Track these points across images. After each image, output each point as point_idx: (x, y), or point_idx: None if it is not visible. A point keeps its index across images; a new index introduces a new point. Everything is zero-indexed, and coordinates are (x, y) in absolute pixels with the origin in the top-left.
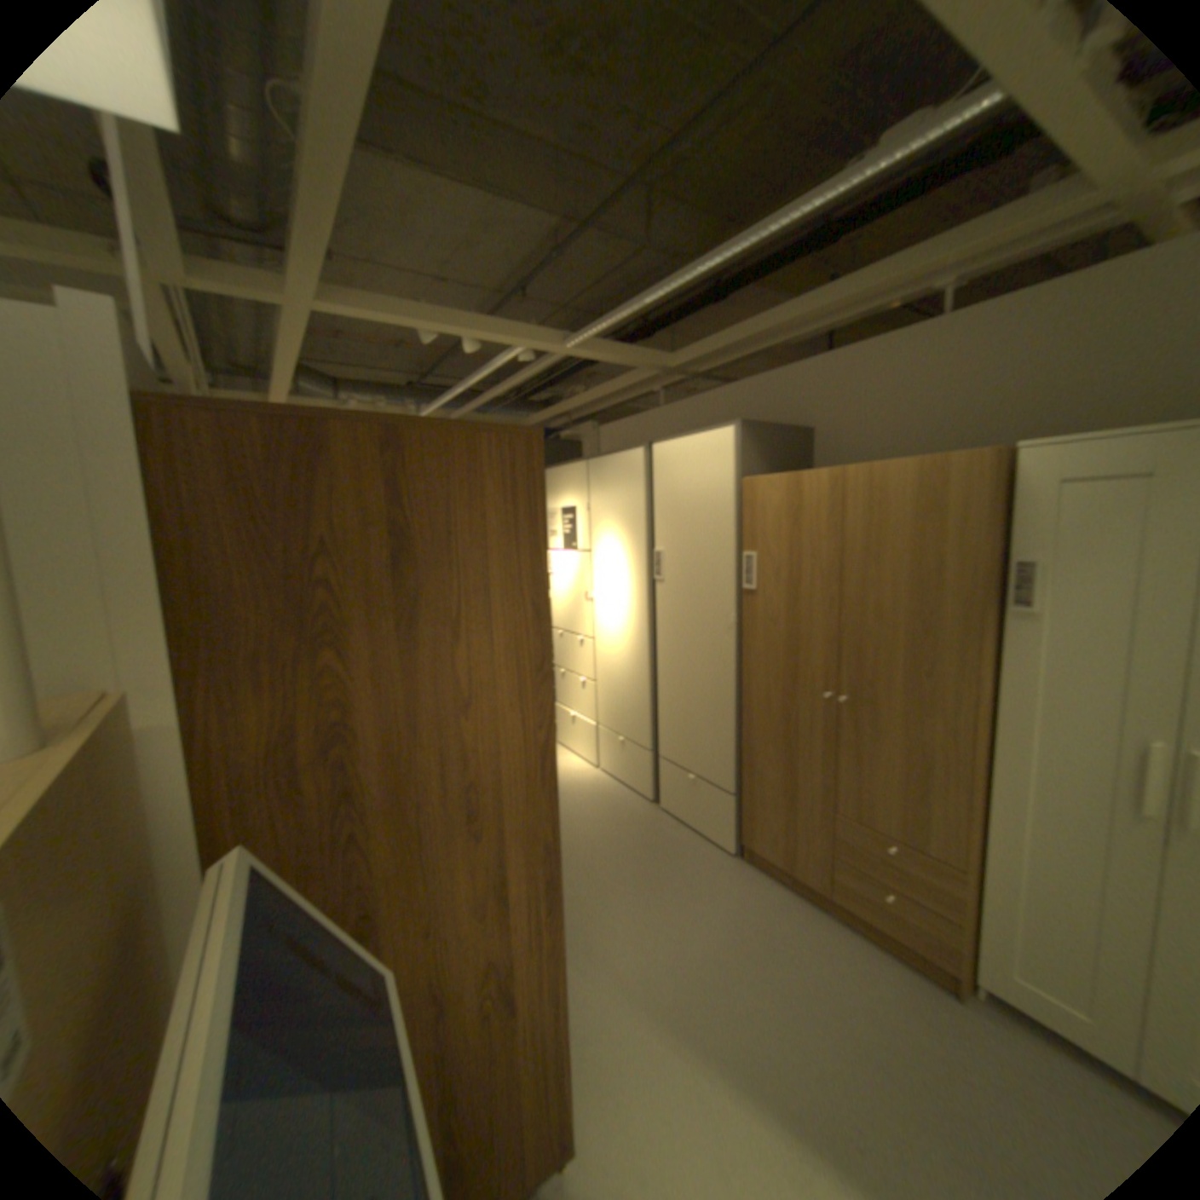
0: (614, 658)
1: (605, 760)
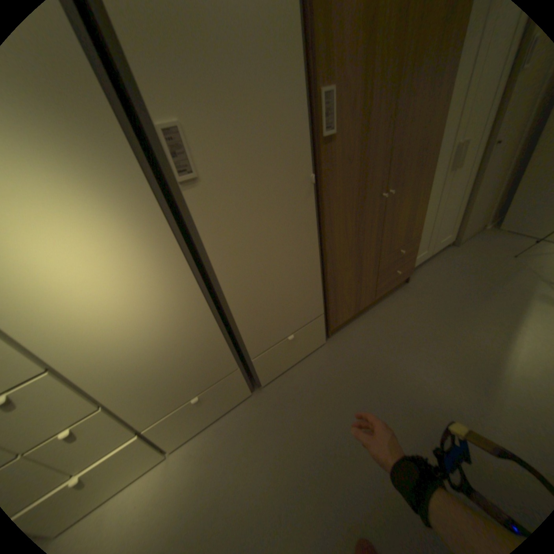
0: (125, 350)
1: (172, 442)
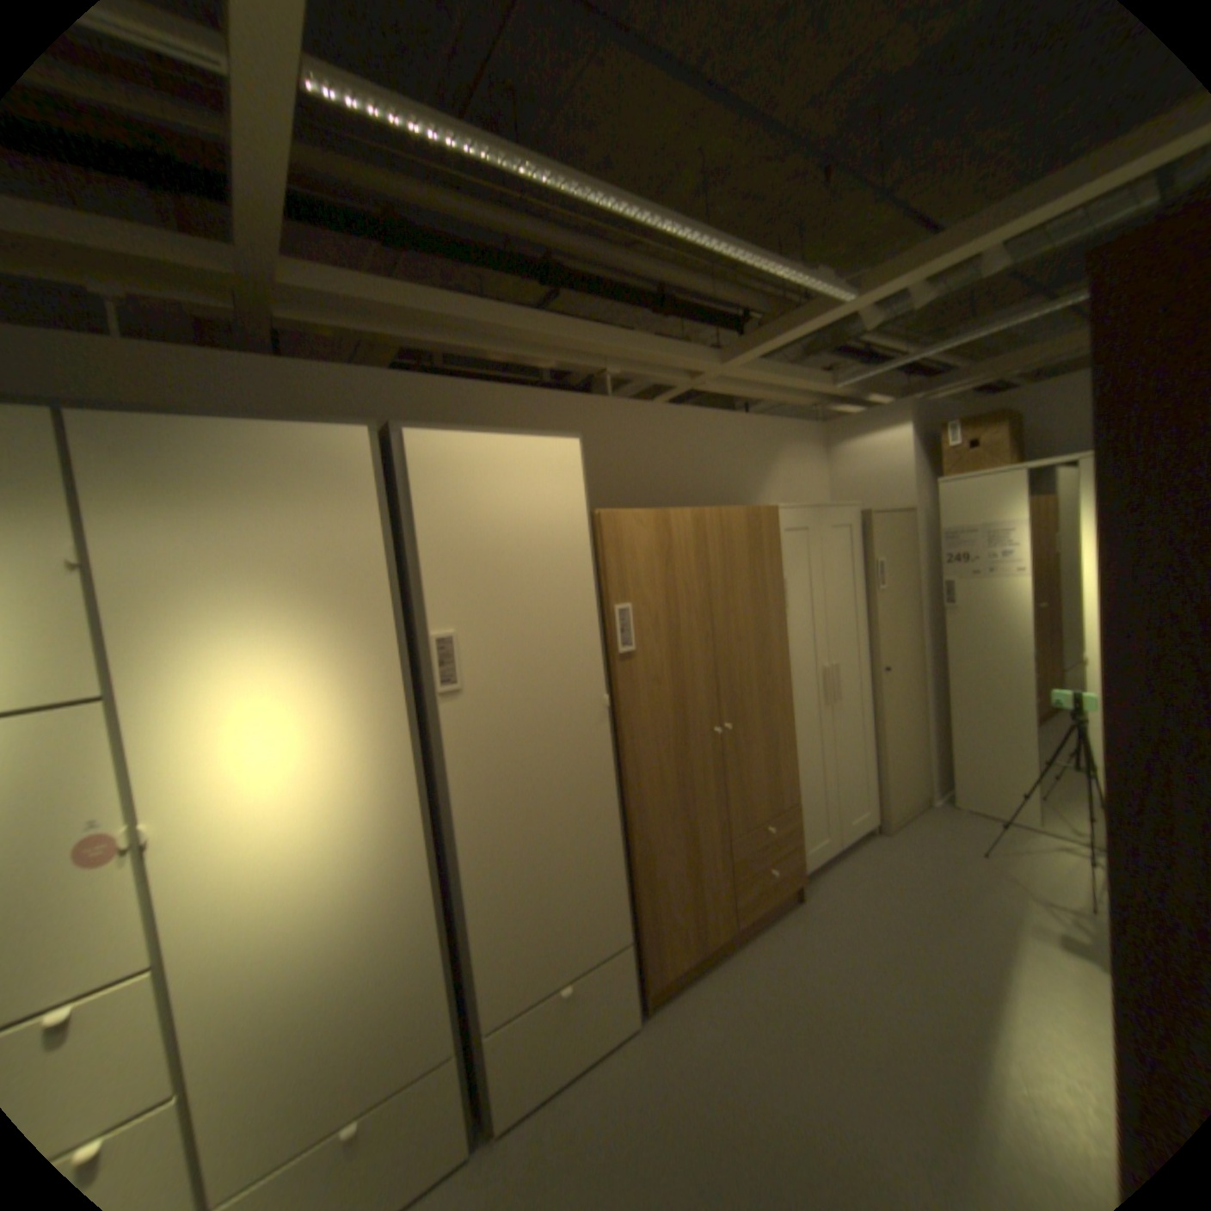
0: (279, 953)
1: None
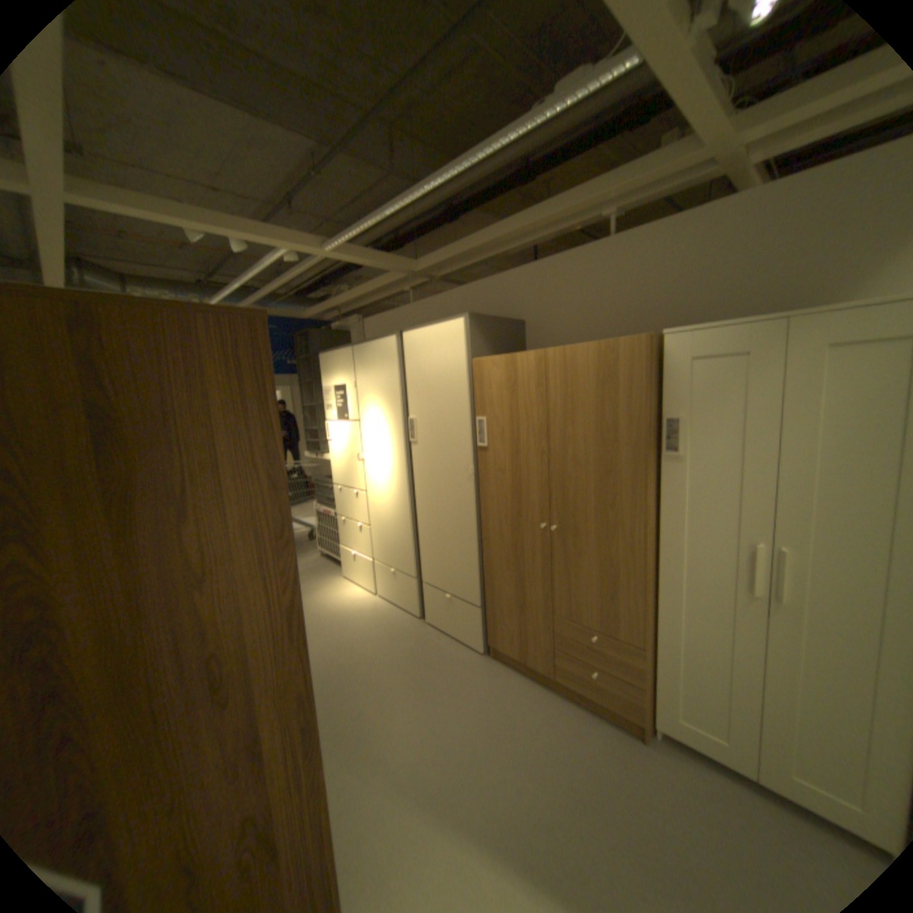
0: (382, 506)
1: (380, 588)
